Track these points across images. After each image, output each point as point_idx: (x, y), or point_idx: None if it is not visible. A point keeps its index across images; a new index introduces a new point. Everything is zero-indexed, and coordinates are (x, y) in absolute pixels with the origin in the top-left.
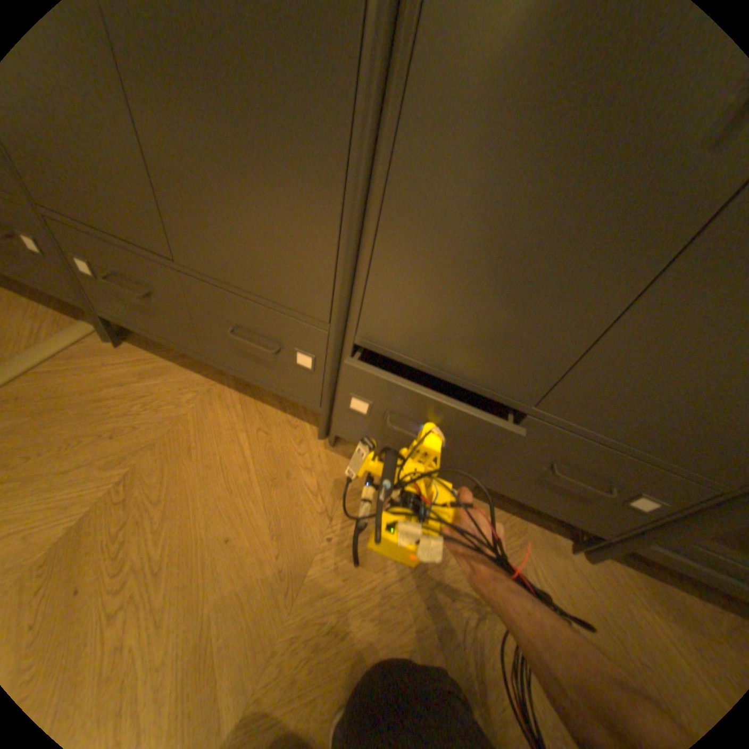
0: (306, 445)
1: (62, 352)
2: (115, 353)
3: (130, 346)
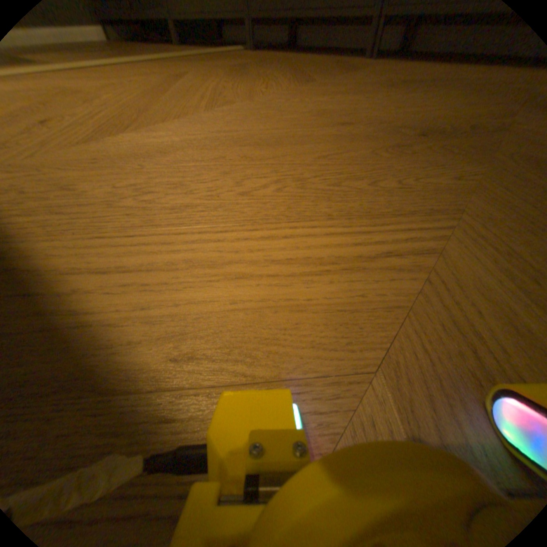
0: (361, 59)
1: (232, 50)
2: (254, 51)
3: (261, 50)
